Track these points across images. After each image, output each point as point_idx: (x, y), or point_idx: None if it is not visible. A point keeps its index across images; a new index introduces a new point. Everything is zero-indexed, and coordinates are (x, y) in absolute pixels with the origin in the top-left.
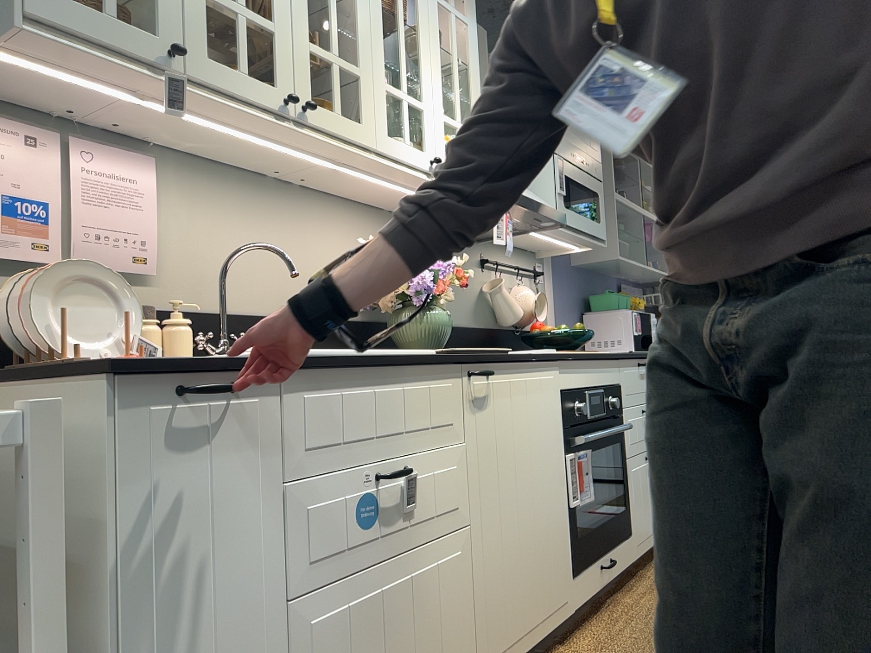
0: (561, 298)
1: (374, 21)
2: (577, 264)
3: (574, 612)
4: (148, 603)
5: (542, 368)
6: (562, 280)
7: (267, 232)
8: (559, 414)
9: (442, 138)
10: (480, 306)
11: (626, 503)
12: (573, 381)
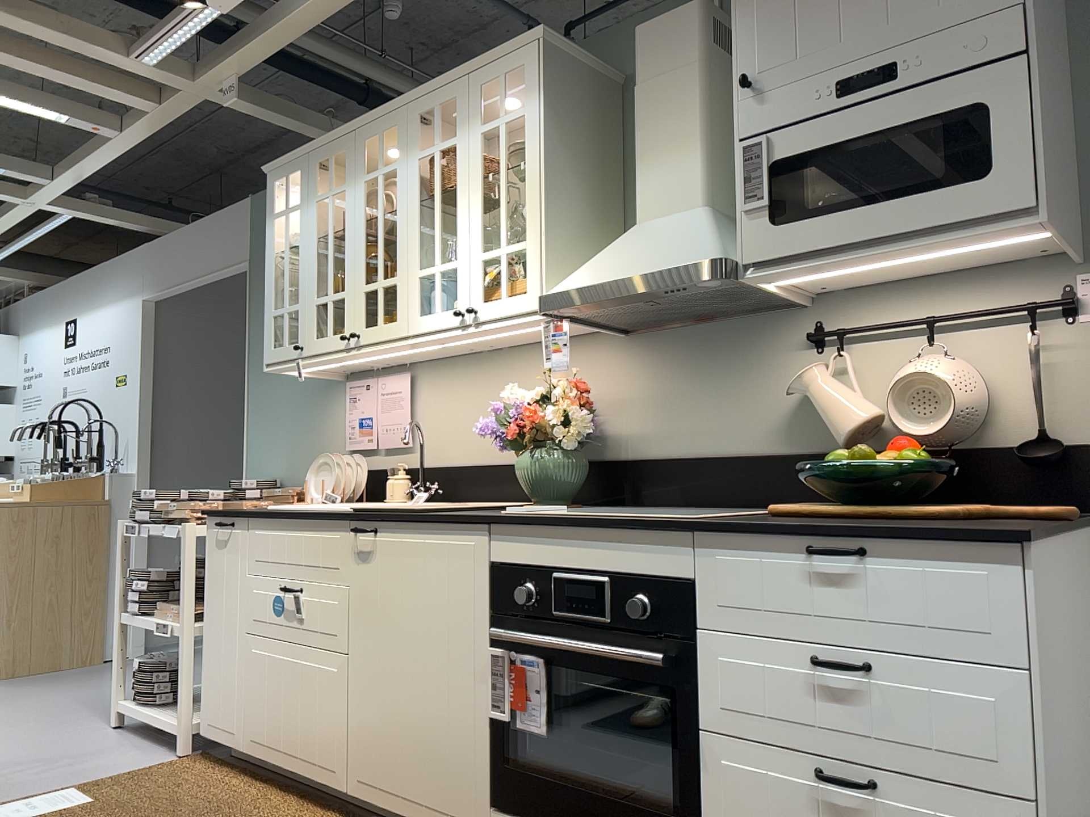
0: None
1: (409, 224)
2: None
3: None
4: (211, 604)
5: (450, 531)
6: None
7: (479, 397)
8: (478, 591)
9: (477, 280)
10: (799, 415)
11: (687, 813)
12: (519, 554)
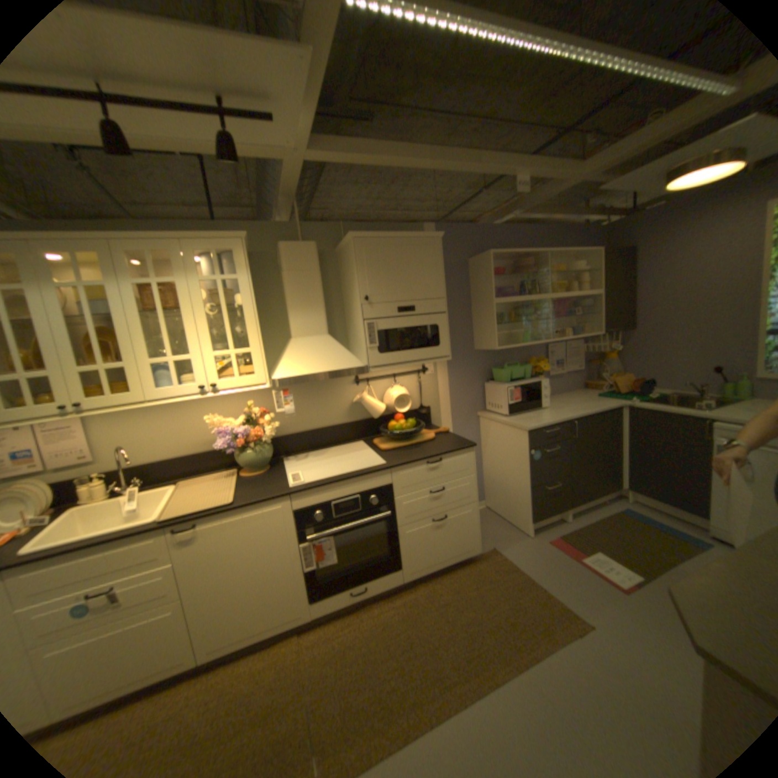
0: (455, 377)
1: (134, 328)
2: (476, 349)
3: (311, 620)
4: None
5: (263, 505)
6: (458, 365)
7: (162, 420)
8: (288, 525)
9: (213, 368)
10: (353, 408)
11: (394, 554)
12: (311, 501)
